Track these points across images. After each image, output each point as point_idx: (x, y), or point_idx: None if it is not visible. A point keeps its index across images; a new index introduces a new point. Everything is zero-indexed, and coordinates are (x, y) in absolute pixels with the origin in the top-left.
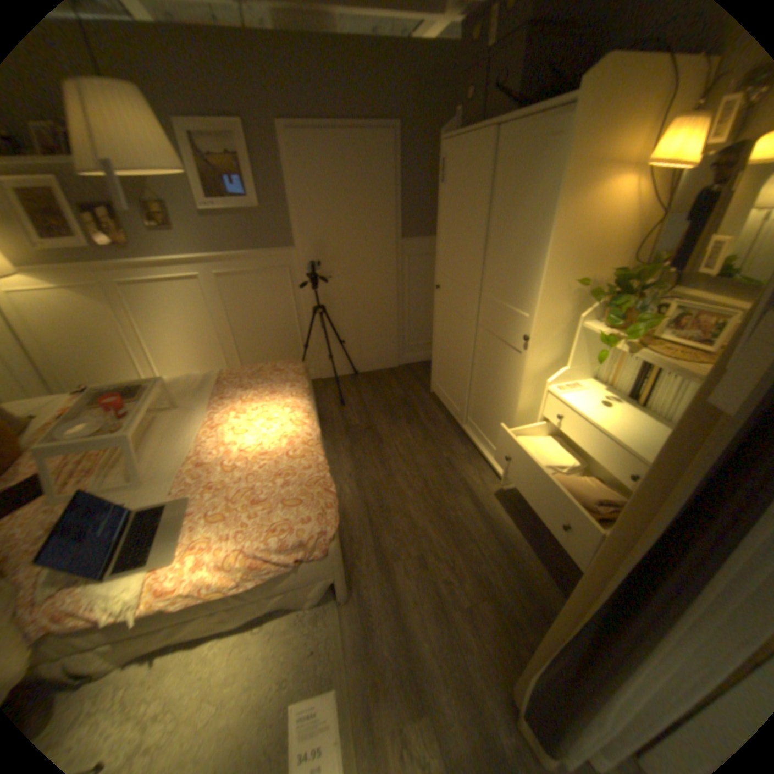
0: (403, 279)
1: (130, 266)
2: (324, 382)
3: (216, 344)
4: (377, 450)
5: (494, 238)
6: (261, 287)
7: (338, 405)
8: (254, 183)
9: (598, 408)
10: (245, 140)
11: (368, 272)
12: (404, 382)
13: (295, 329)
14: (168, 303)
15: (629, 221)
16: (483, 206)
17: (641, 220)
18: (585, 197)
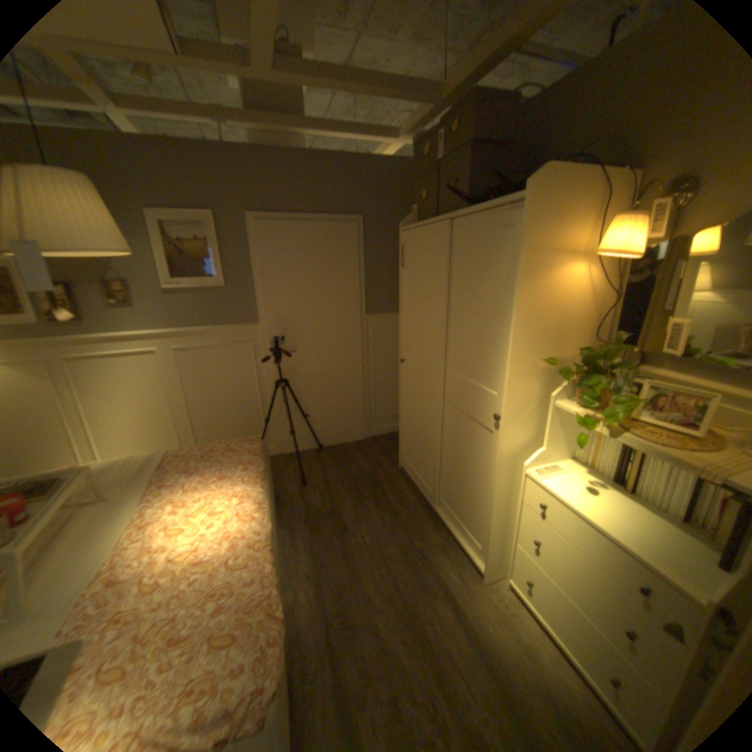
0: (368, 352)
1: (83, 341)
2: (285, 458)
3: (168, 420)
4: (340, 542)
5: (455, 317)
6: (223, 361)
7: (298, 485)
8: (222, 265)
9: (585, 497)
10: (216, 229)
11: (334, 346)
12: (371, 456)
13: (256, 402)
14: (120, 378)
15: (585, 304)
16: (442, 288)
17: (597, 303)
18: (541, 282)
